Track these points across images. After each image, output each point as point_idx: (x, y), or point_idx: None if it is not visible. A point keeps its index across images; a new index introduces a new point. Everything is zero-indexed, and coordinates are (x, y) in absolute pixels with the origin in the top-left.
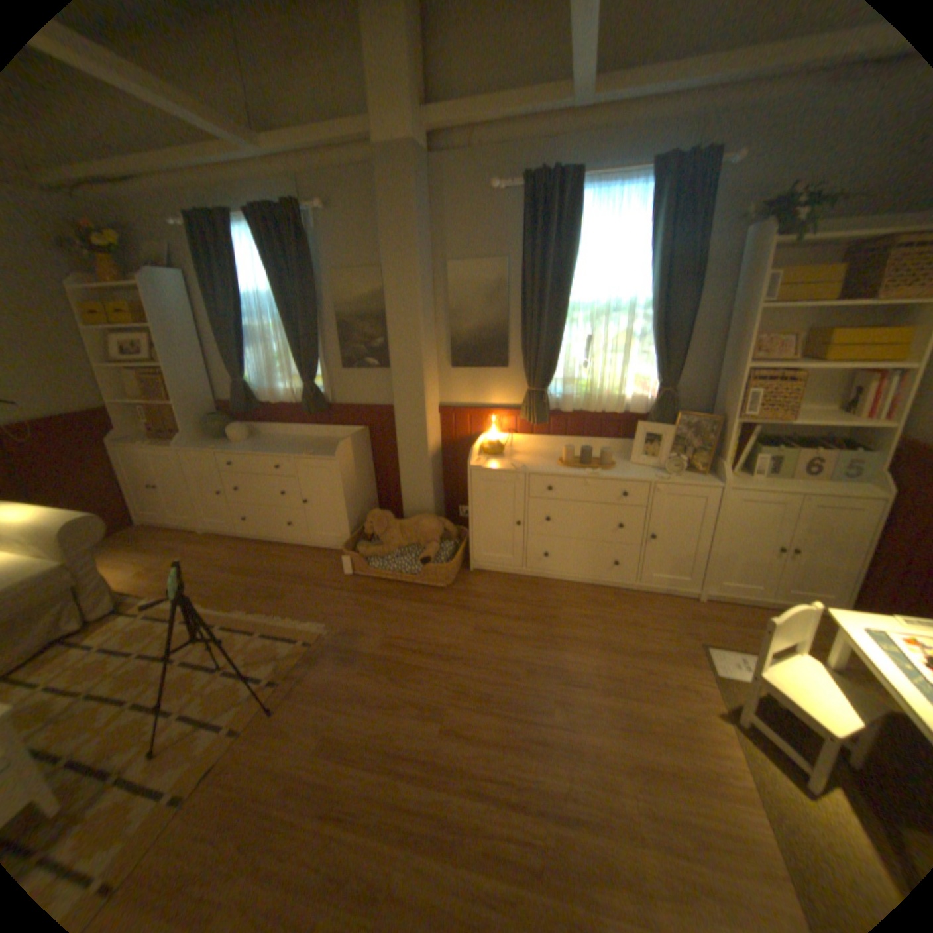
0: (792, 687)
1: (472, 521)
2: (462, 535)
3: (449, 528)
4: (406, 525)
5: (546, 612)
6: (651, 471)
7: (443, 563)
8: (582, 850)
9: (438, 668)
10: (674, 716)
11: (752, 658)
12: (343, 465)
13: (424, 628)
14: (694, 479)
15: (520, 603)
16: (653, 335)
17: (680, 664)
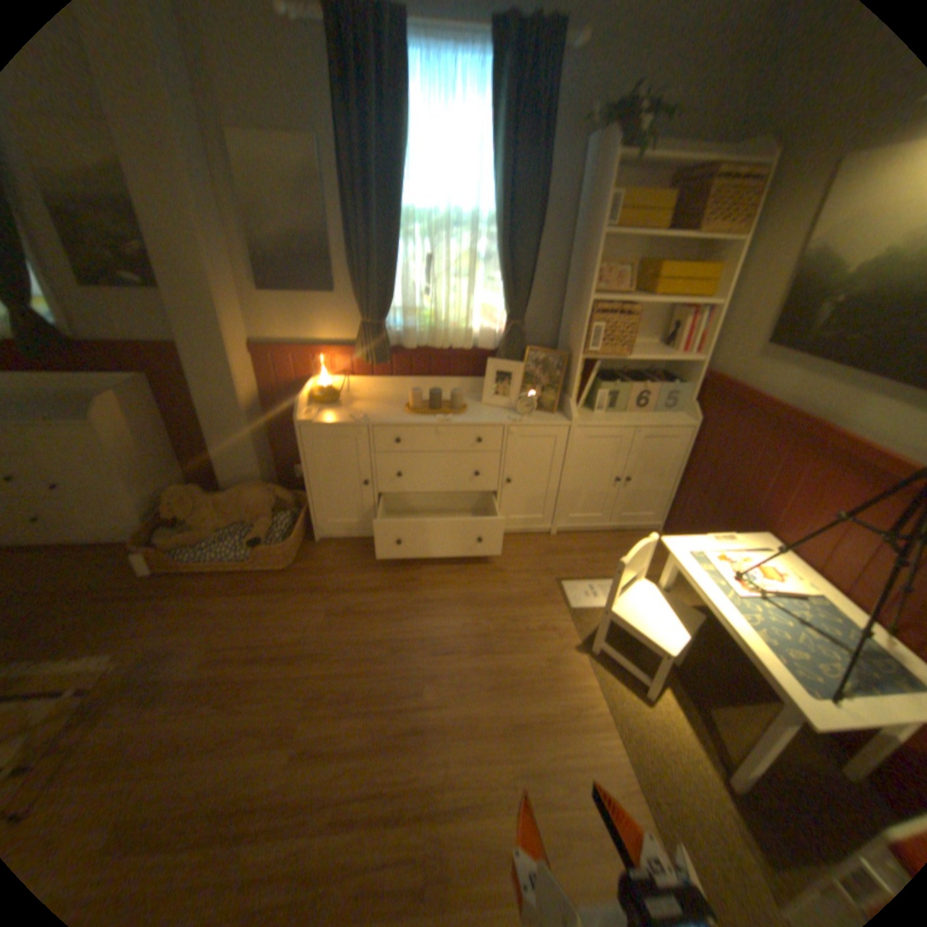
0: (635, 616)
1: (310, 486)
2: (301, 502)
3: (282, 497)
4: (221, 502)
5: (405, 576)
6: (502, 413)
7: (277, 542)
8: (462, 844)
9: (281, 677)
10: (537, 661)
11: (596, 583)
12: (106, 433)
13: (260, 628)
14: (543, 420)
15: (376, 571)
16: (499, 259)
17: (538, 604)
